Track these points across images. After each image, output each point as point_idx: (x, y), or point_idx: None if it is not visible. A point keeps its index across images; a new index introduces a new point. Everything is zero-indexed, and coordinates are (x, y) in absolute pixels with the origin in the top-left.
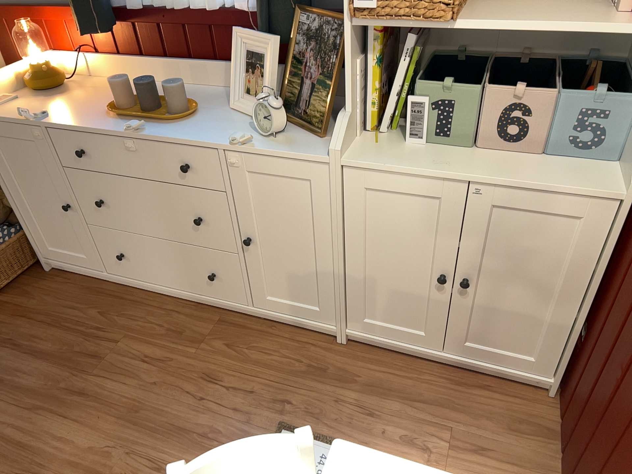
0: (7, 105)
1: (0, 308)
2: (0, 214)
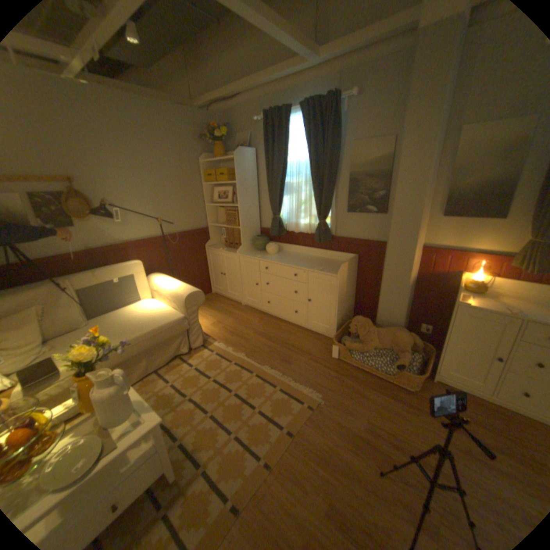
0: (469, 298)
1: (424, 402)
2: (411, 345)
